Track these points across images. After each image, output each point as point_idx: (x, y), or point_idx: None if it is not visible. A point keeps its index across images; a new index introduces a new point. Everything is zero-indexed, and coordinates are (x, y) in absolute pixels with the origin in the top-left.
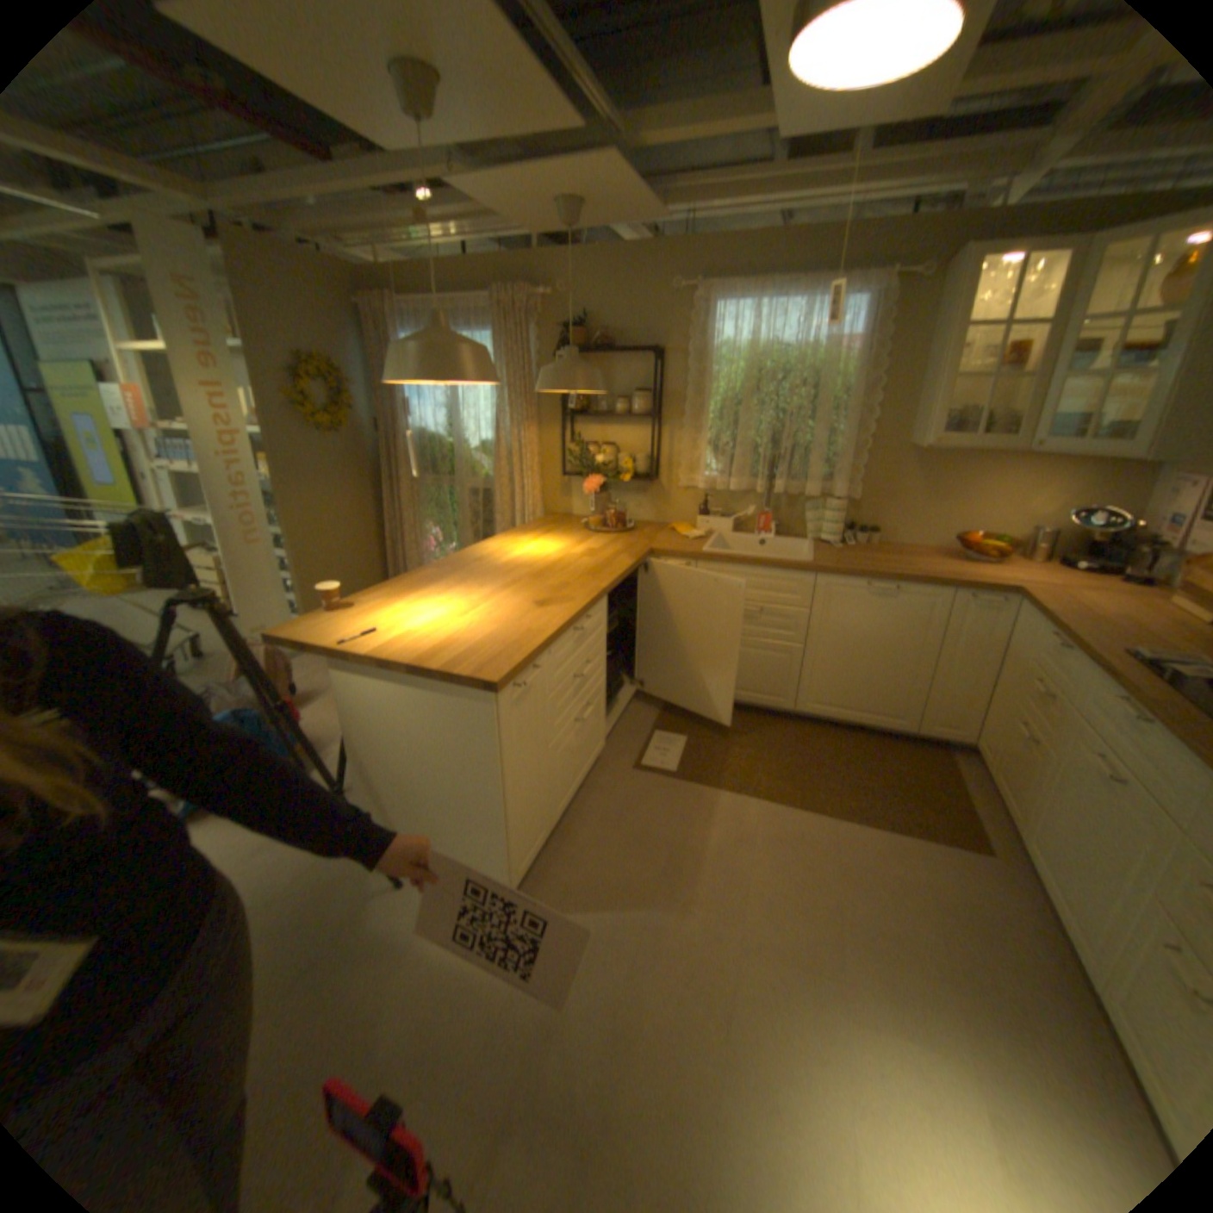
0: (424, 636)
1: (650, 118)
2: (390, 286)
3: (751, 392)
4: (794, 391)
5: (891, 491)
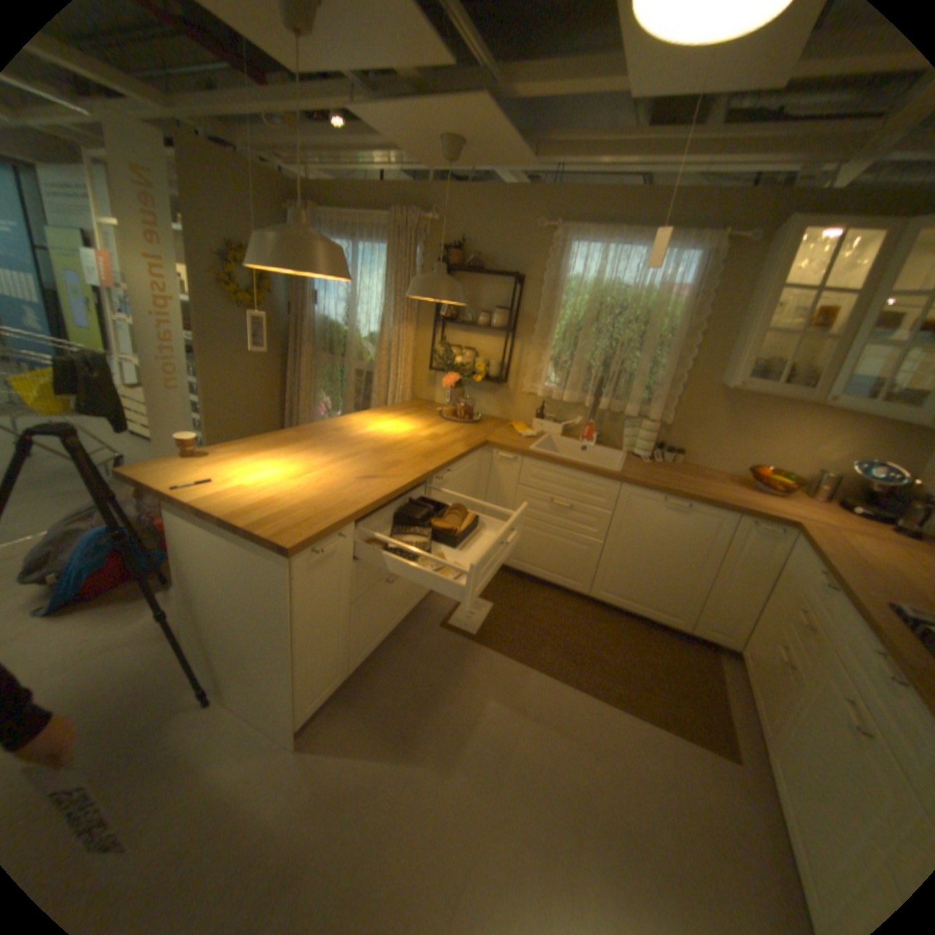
0: (251, 493)
1: (524, 70)
2: (316, 199)
3: (591, 321)
4: (627, 325)
5: (700, 421)
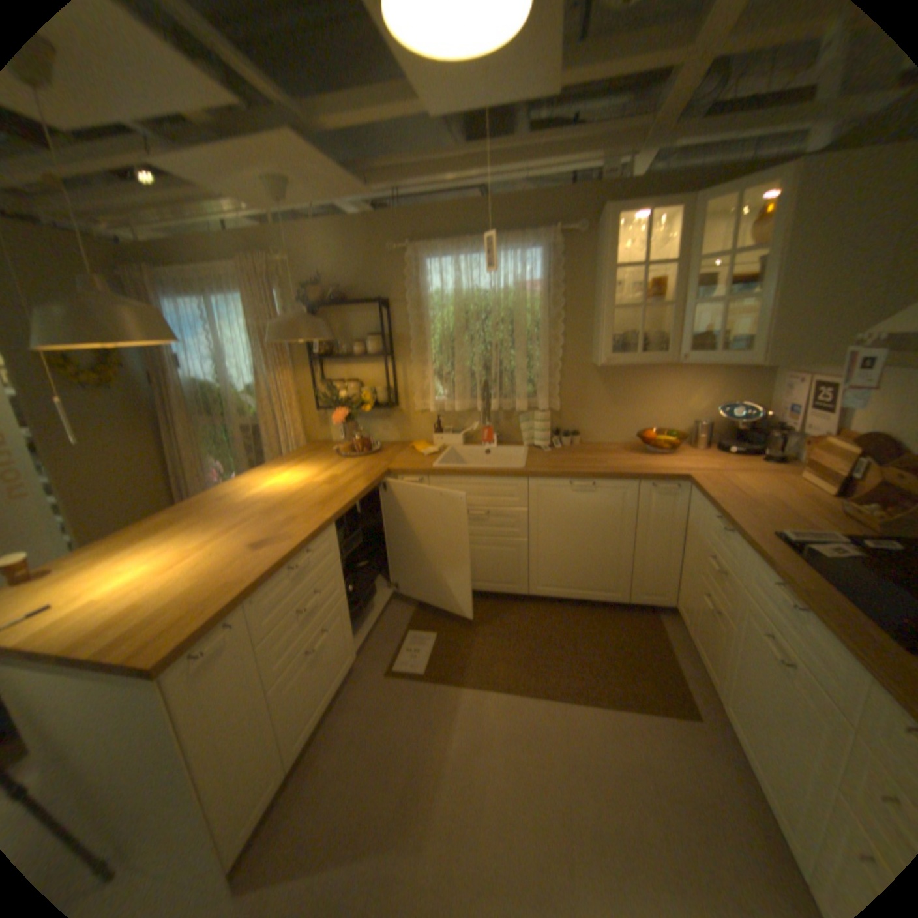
0: (106, 609)
1: (323, 107)
2: (152, 262)
3: (461, 331)
4: (495, 328)
5: (583, 402)
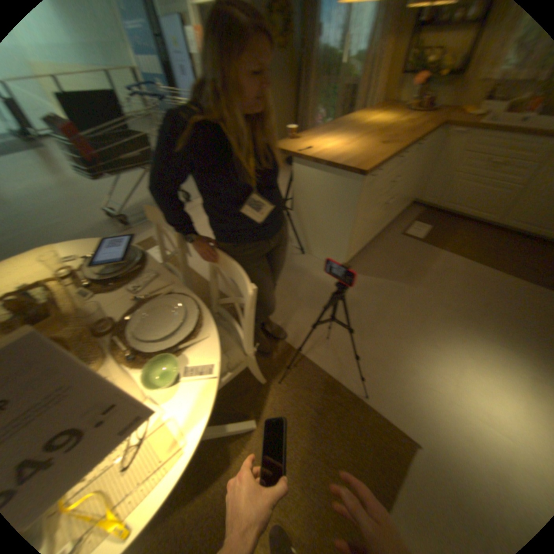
0: (333, 152)
1: None
2: None
3: None
4: None
5: None
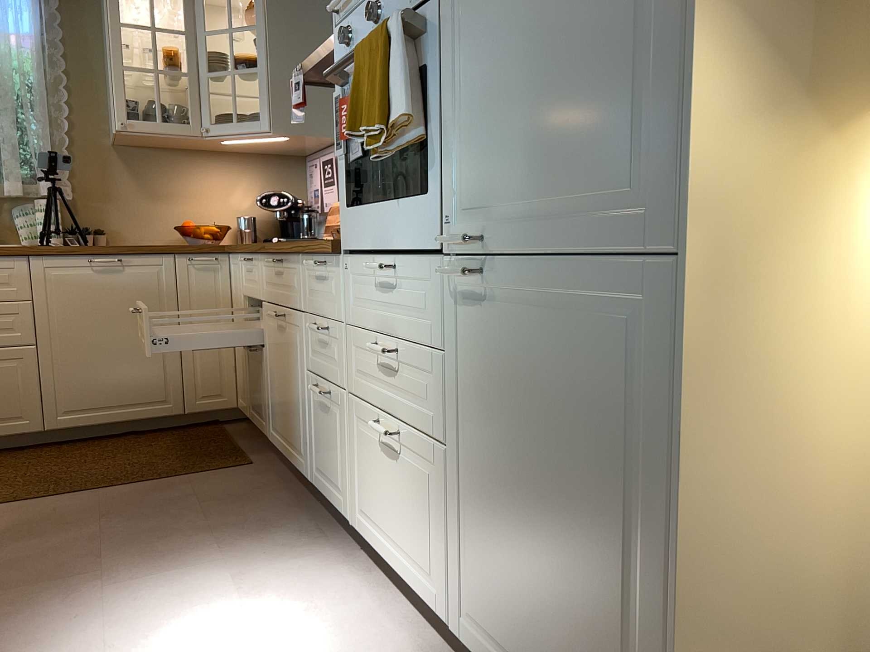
0: None
1: None
2: None
3: None
4: None
5: (106, 192)
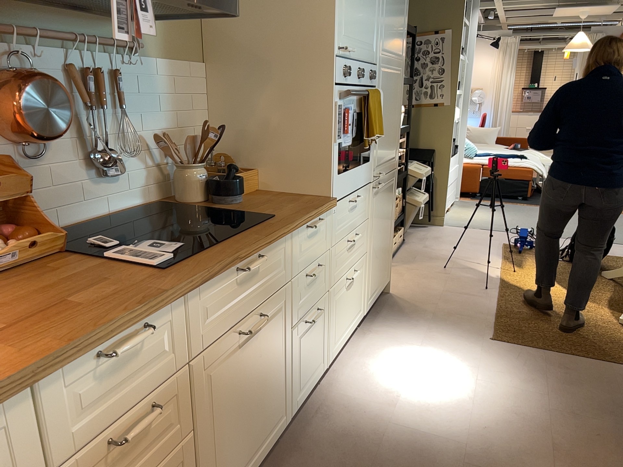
0: None
1: None
2: None
3: None
4: None
5: None
